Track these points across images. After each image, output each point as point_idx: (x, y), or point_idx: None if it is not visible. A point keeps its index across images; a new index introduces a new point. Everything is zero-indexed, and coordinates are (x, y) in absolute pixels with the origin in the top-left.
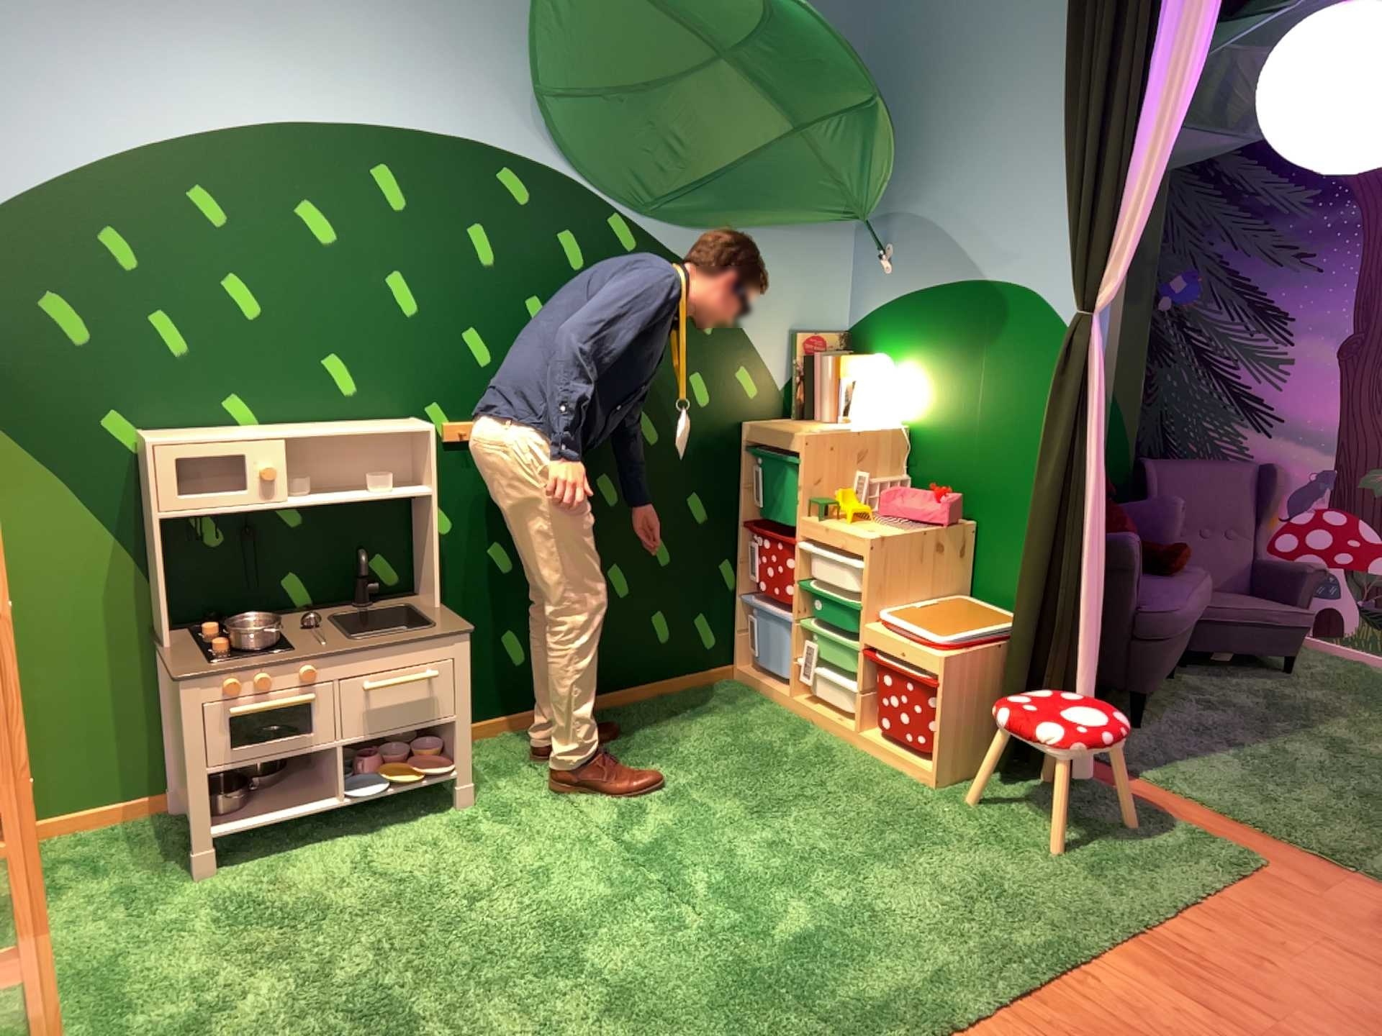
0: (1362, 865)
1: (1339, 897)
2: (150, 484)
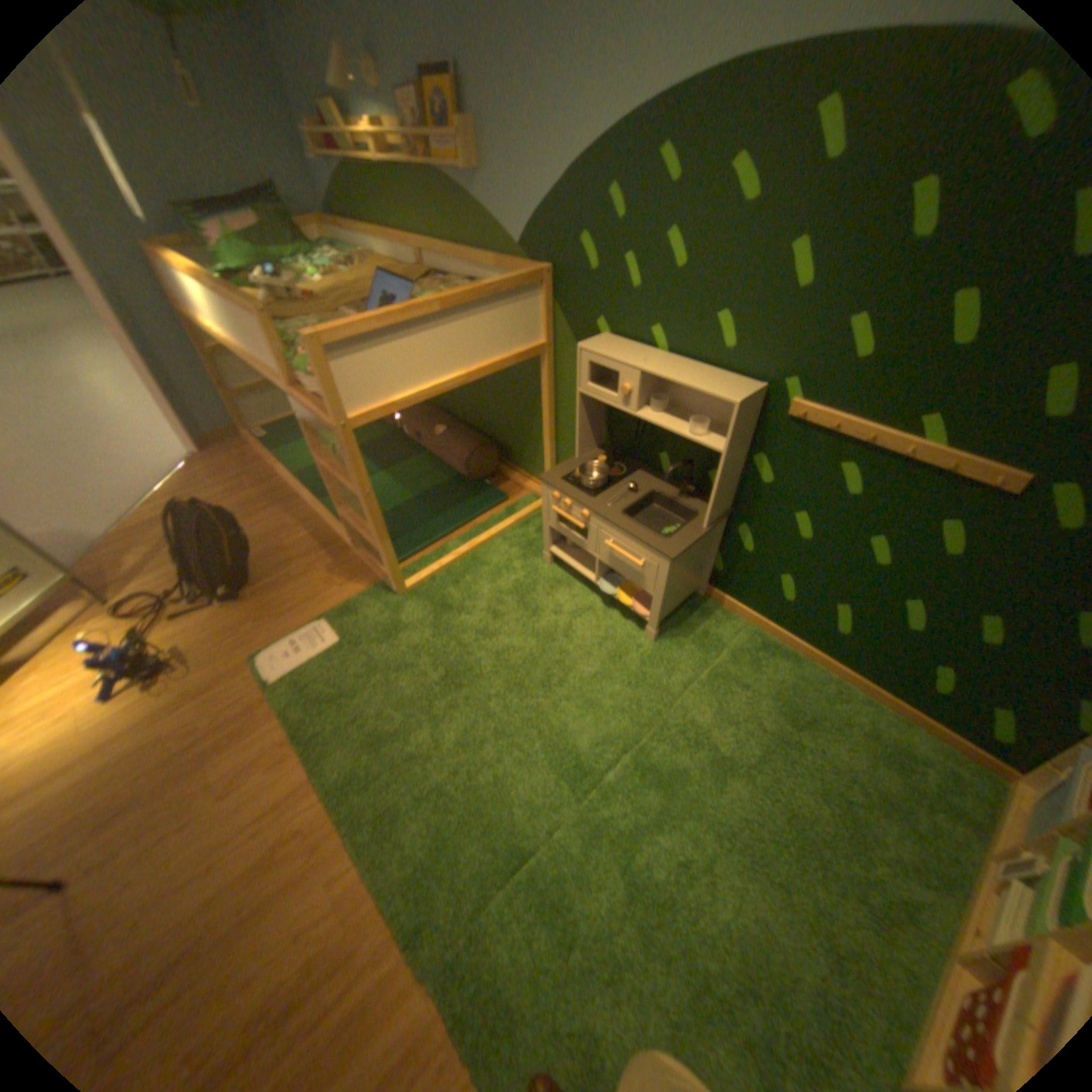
0: None
1: None
2: (577, 372)
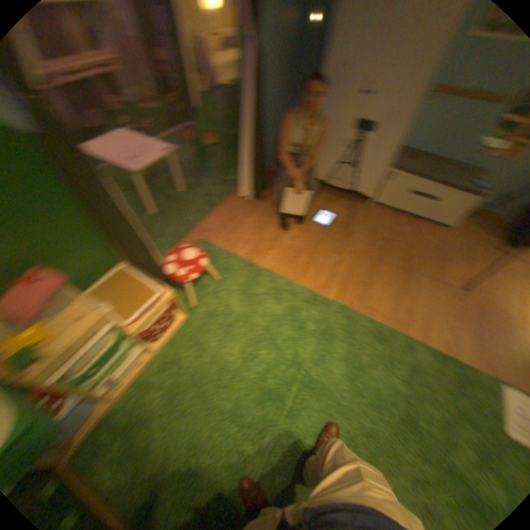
0: (197, 222)
1: (213, 228)
2: None
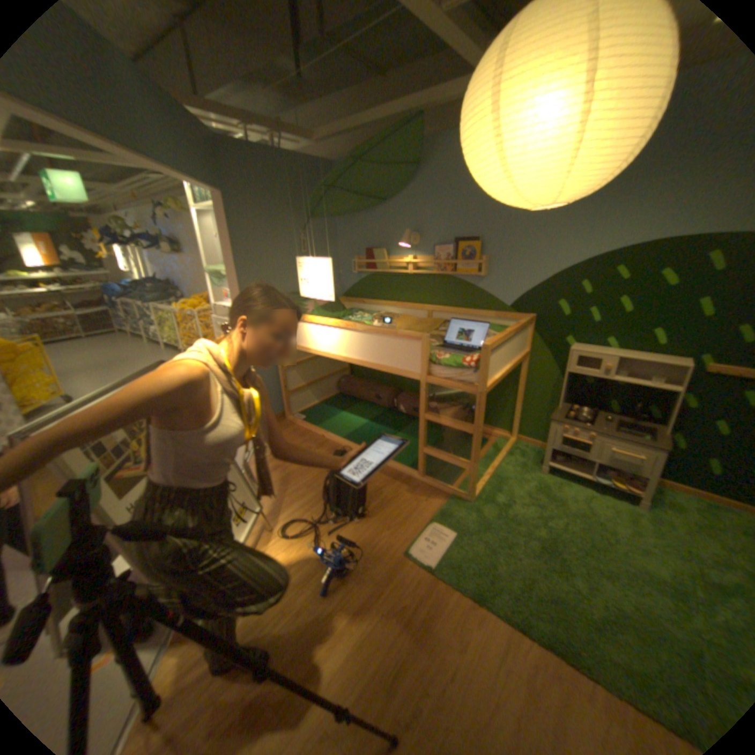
0: None
1: None
2: (567, 362)
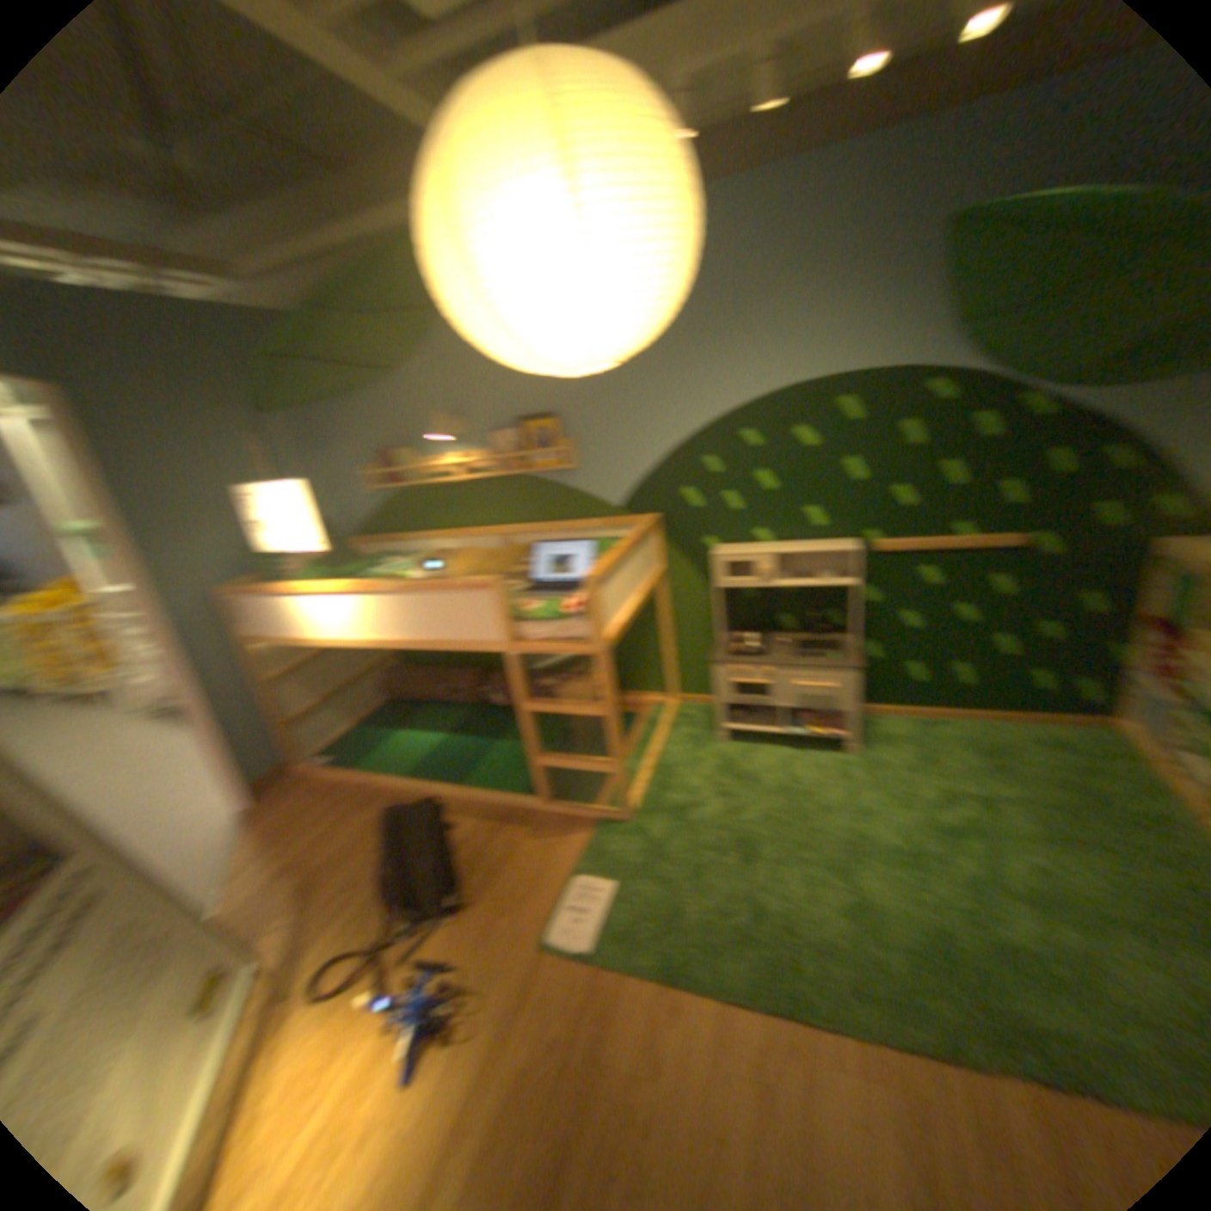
0: None
1: None
2: (710, 574)
